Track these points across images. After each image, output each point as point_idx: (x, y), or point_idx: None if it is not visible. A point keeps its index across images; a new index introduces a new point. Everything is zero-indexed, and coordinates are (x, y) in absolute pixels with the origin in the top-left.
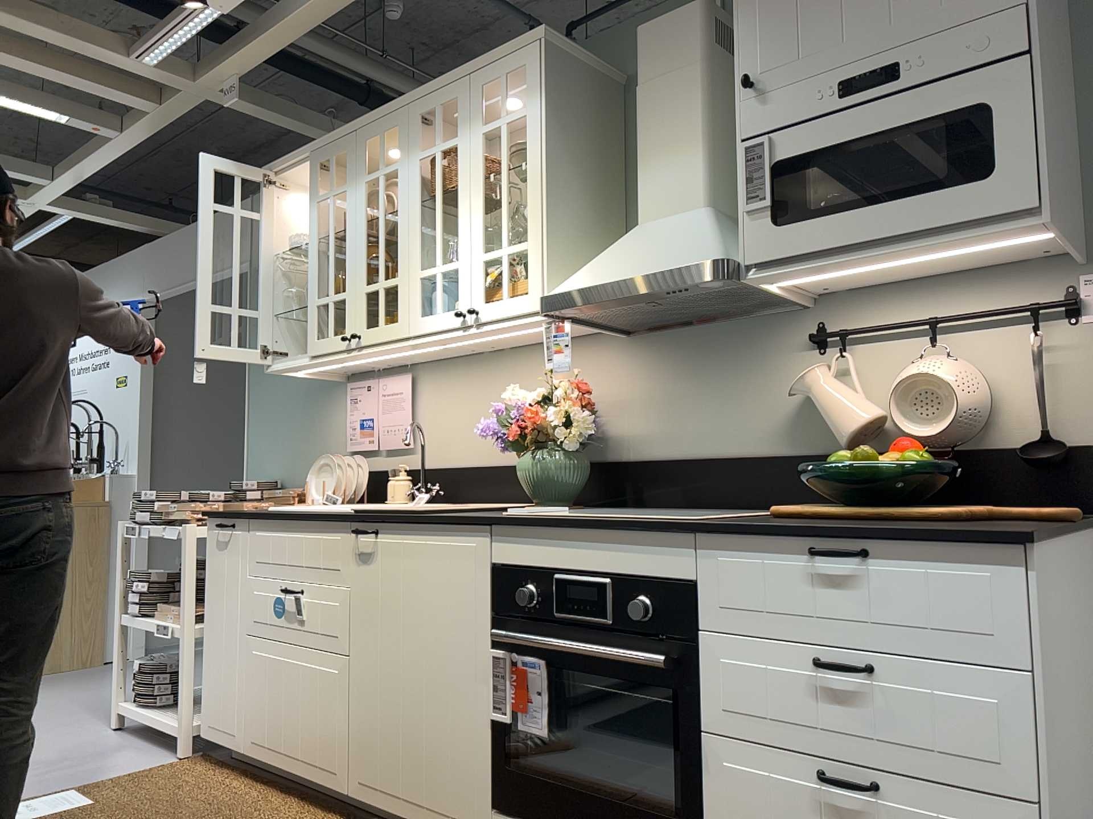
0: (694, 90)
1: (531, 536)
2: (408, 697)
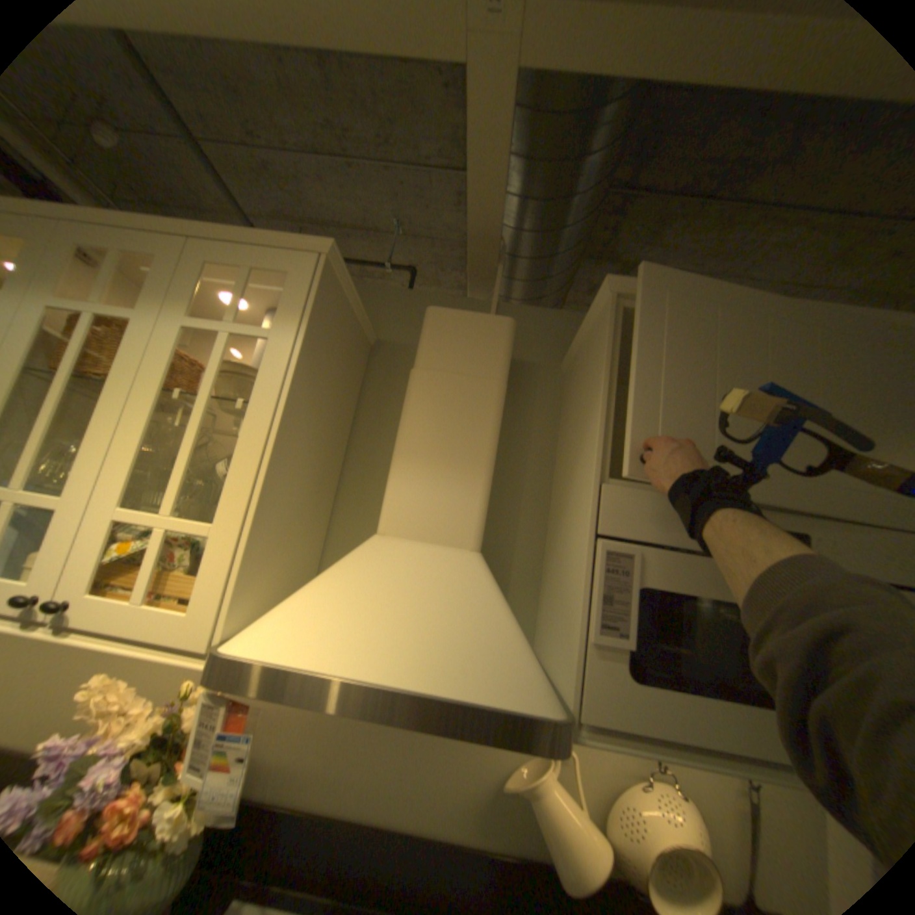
0: (489, 409)
1: None
2: None
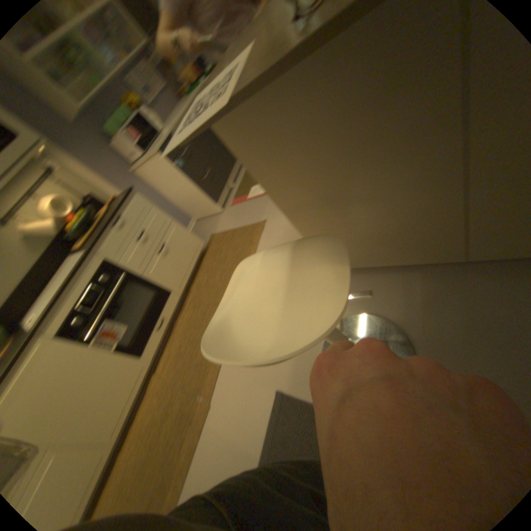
0: None
1: (52, 316)
2: (87, 402)
